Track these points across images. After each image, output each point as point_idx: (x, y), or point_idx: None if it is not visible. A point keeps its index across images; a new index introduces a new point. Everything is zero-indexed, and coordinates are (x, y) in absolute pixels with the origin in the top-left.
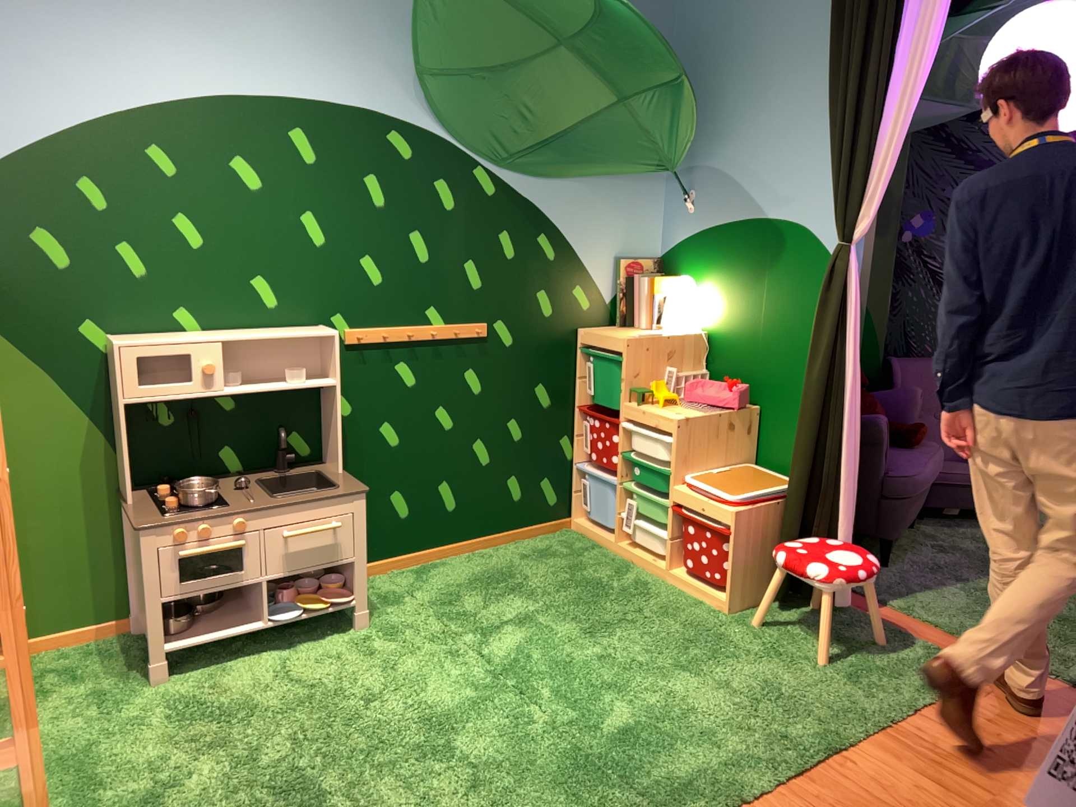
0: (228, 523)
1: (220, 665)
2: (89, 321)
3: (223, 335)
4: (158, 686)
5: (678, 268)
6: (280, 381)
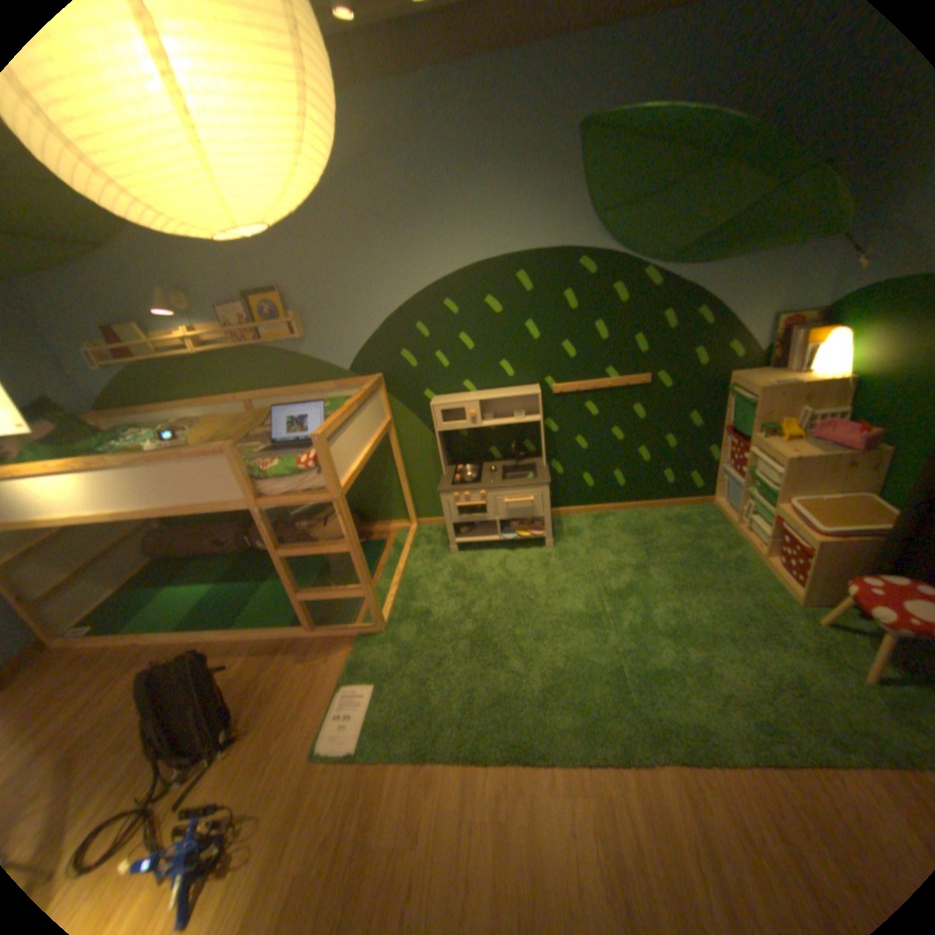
0: (476, 493)
1: (480, 552)
2: (426, 391)
3: (480, 397)
4: (453, 556)
5: (841, 318)
6: (513, 418)
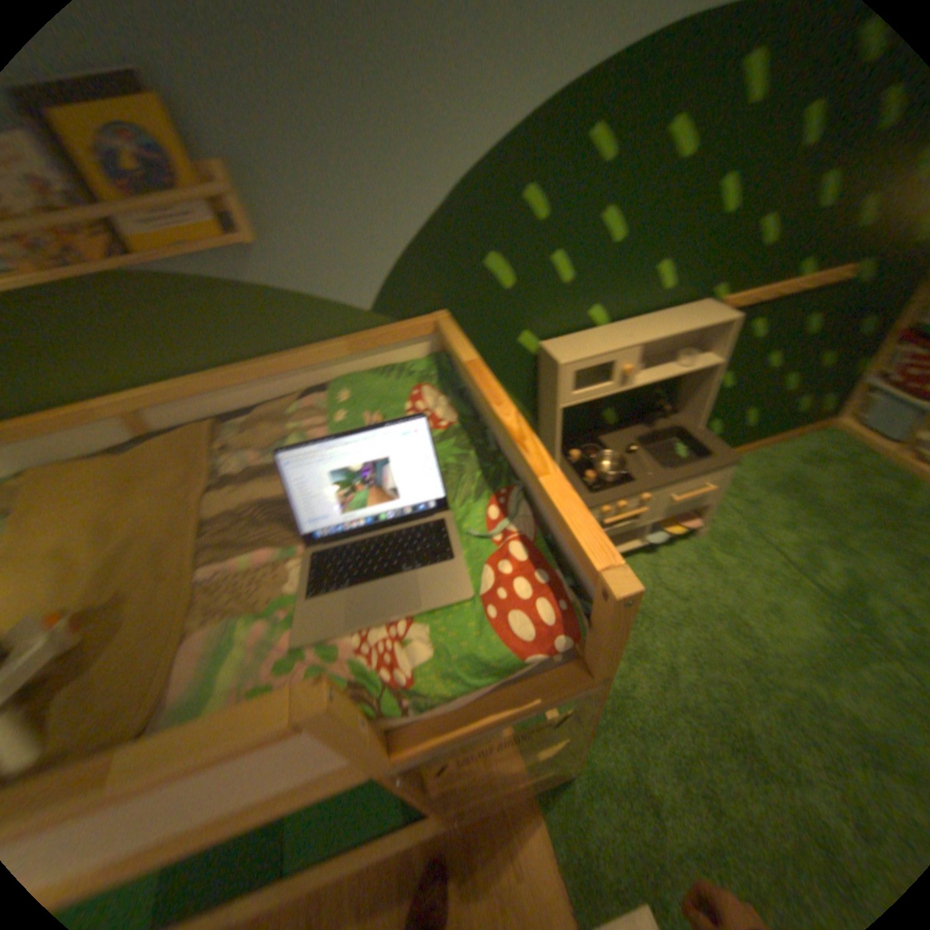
0: (638, 498)
1: None
2: (525, 332)
3: (638, 334)
4: None
5: None
6: (669, 362)
